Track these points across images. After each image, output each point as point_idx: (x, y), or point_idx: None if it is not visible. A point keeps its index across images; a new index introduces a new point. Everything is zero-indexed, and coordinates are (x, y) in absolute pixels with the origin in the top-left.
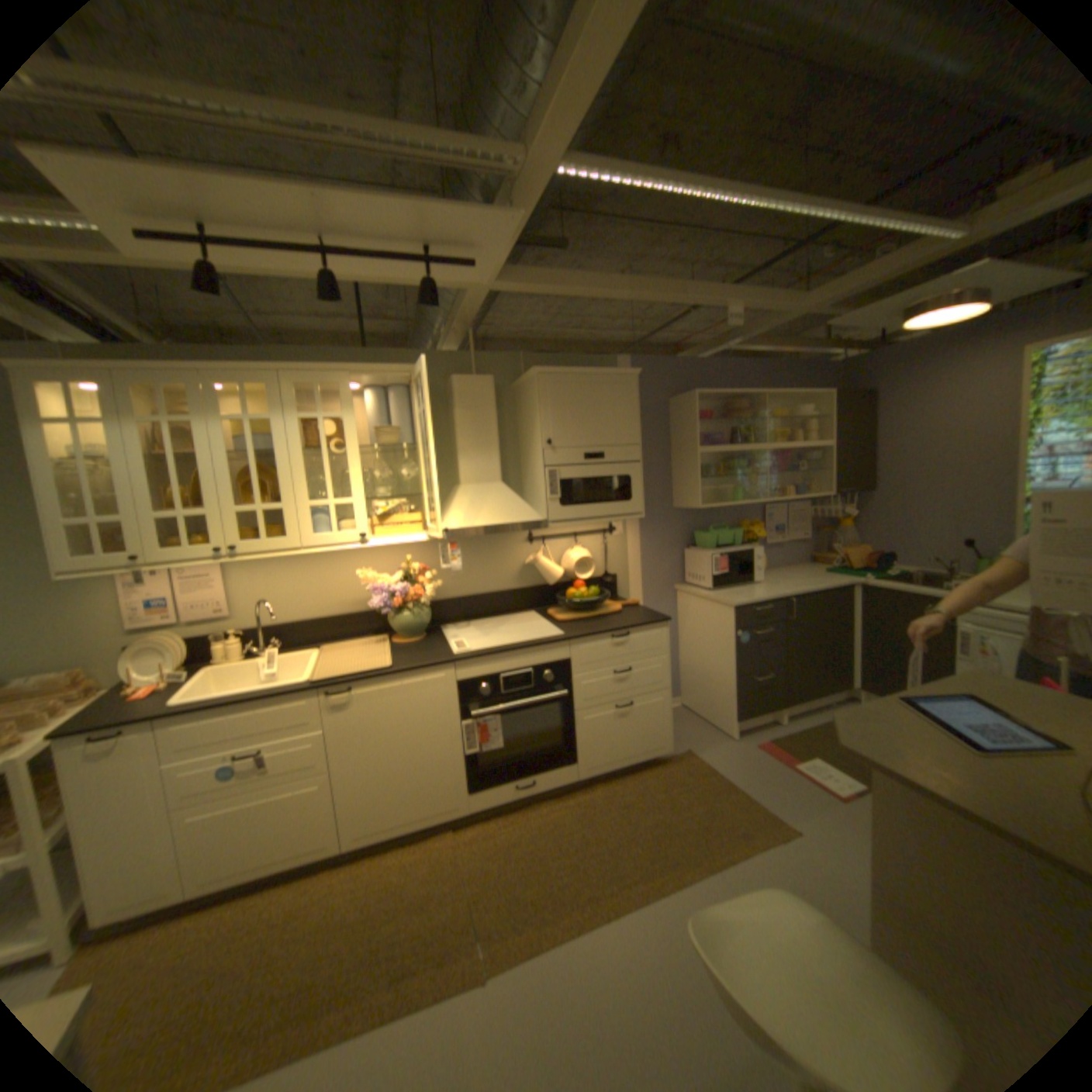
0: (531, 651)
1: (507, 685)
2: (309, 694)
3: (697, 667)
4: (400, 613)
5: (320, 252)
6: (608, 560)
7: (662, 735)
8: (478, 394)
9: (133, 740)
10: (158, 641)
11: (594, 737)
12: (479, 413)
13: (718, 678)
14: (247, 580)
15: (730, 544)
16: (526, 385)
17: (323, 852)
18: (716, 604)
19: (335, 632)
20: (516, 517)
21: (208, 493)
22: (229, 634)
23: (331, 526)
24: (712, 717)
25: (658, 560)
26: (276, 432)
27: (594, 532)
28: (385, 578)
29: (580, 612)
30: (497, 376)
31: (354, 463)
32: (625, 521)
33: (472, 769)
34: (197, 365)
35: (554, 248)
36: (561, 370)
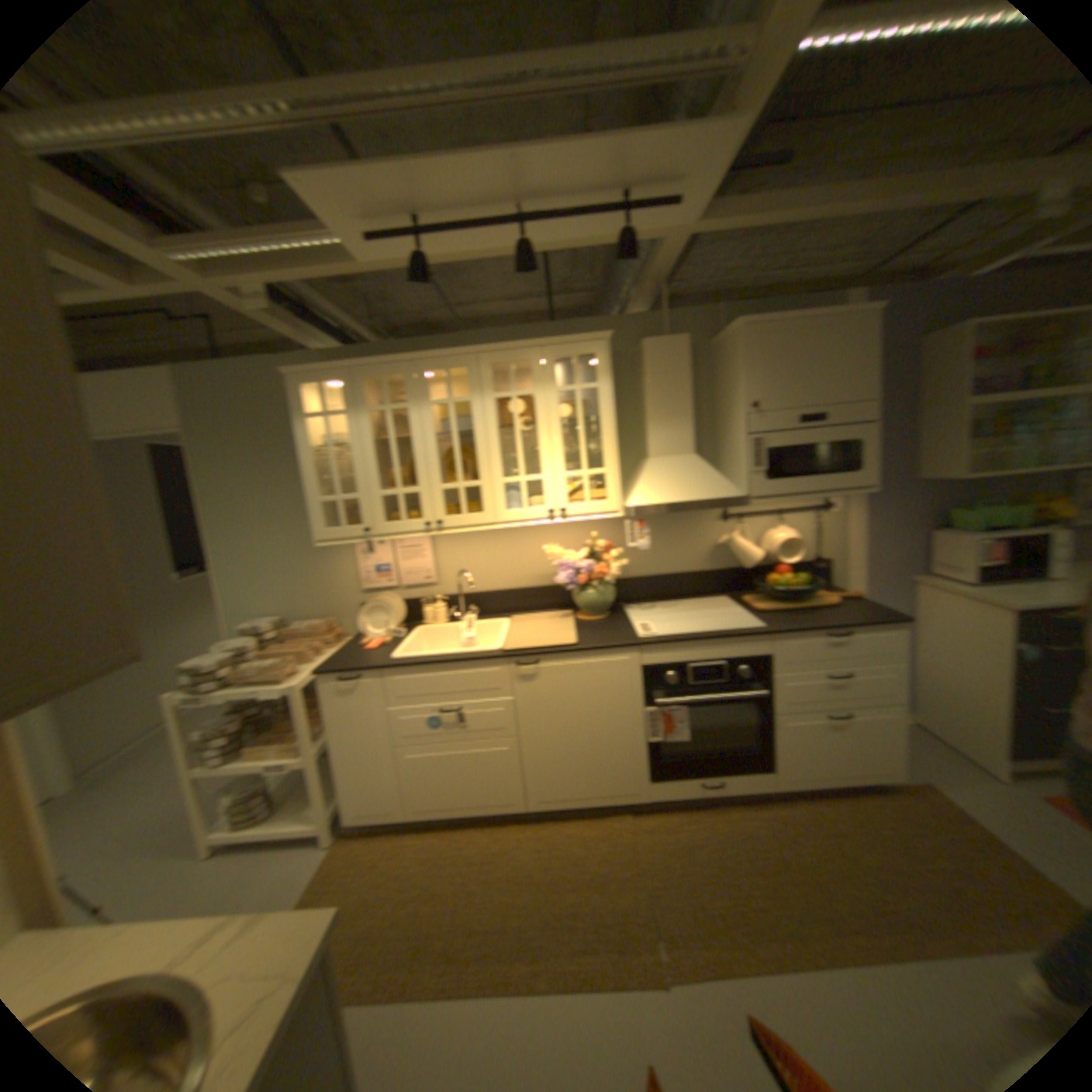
0: (727, 643)
1: (697, 677)
2: (504, 663)
3: (946, 682)
4: (586, 591)
5: (519, 221)
6: (824, 542)
7: (893, 761)
8: (672, 357)
9: (371, 684)
10: (387, 602)
11: (801, 748)
12: (673, 378)
13: (981, 700)
14: (453, 552)
15: (1011, 525)
16: (729, 340)
17: (514, 809)
18: (985, 605)
19: (525, 604)
20: (713, 493)
21: (423, 474)
22: (439, 600)
23: (524, 503)
24: (967, 748)
25: (893, 544)
26: (477, 415)
27: (806, 509)
28: (571, 555)
29: (786, 603)
30: (694, 334)
31: (545, 440)
32: (849, 496)
33: (657, 760)
34: (414, 358)
35: (774, 164)
36: (775, 316)
